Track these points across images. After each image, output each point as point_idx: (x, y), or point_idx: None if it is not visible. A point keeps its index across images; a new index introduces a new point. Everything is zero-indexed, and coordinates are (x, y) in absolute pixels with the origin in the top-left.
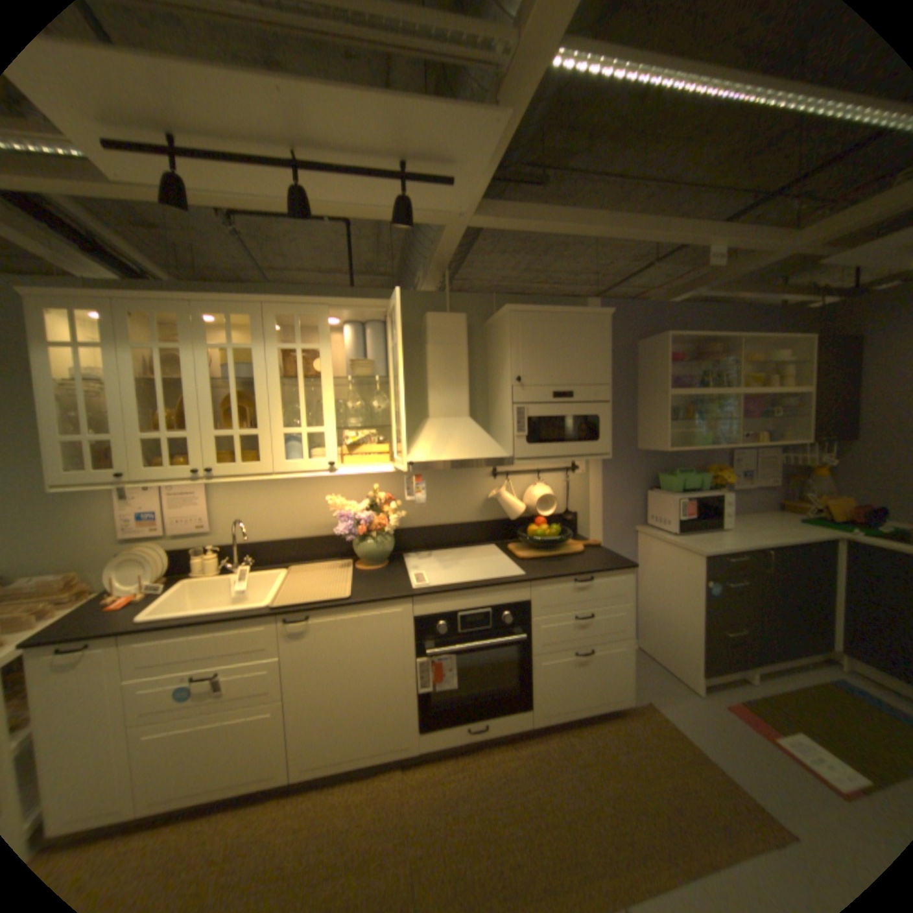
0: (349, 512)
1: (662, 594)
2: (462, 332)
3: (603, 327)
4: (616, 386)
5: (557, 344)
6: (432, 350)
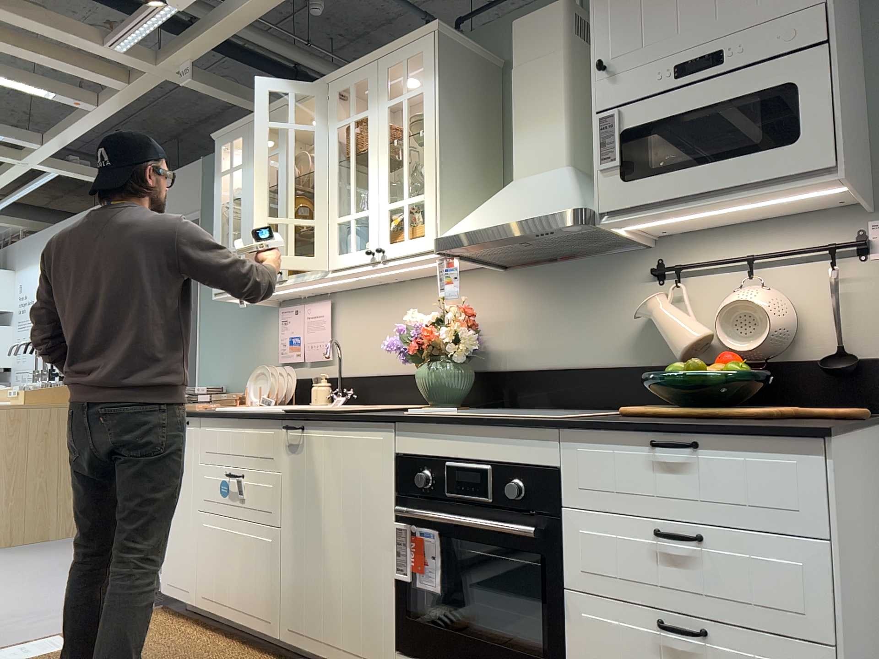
0: (409, 326)
1: None
2: (557, 31)
3: None
4: None
5: None
6: (515, 75)
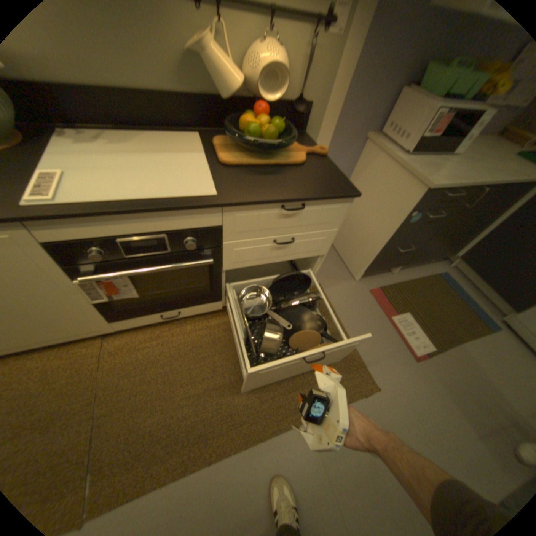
0: None
1: (363, 204)
2: None
3: None
4: None
5: None
6: None
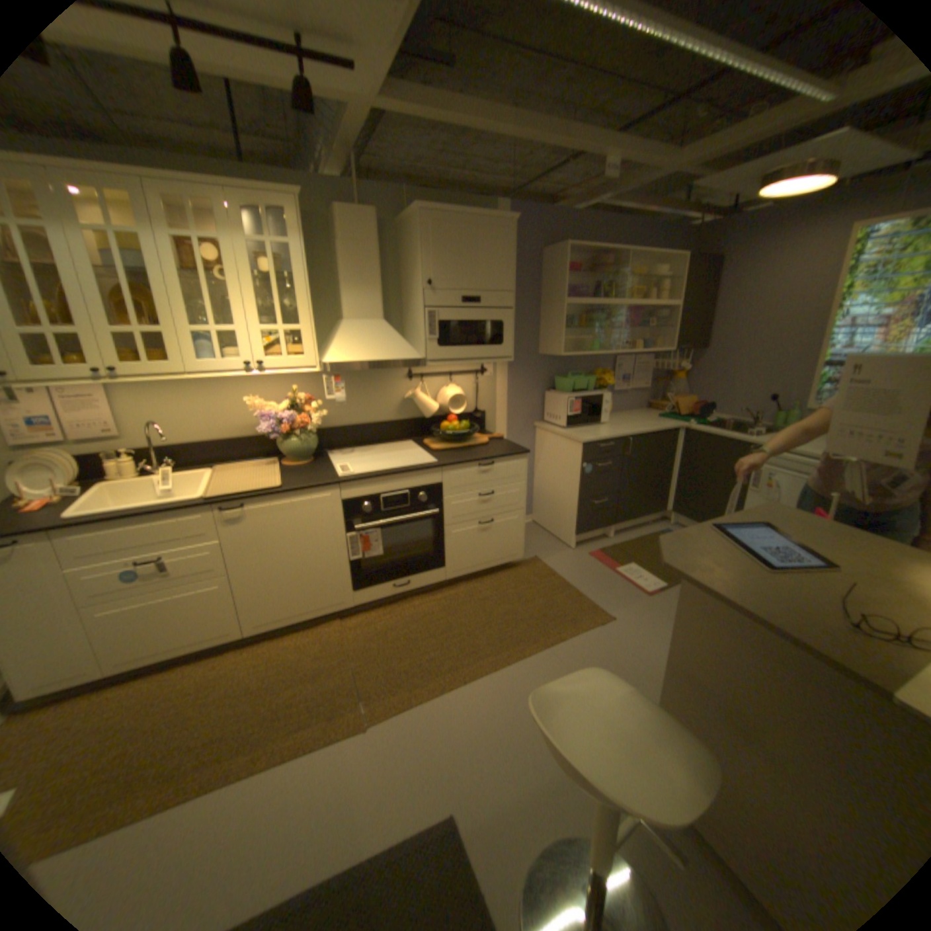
0: (271, 412)
1: (551, 476)
2: (373, 228)
3: (509, 233)
4: (522, 294)
5: (466, 248)
6: (342, 246)
